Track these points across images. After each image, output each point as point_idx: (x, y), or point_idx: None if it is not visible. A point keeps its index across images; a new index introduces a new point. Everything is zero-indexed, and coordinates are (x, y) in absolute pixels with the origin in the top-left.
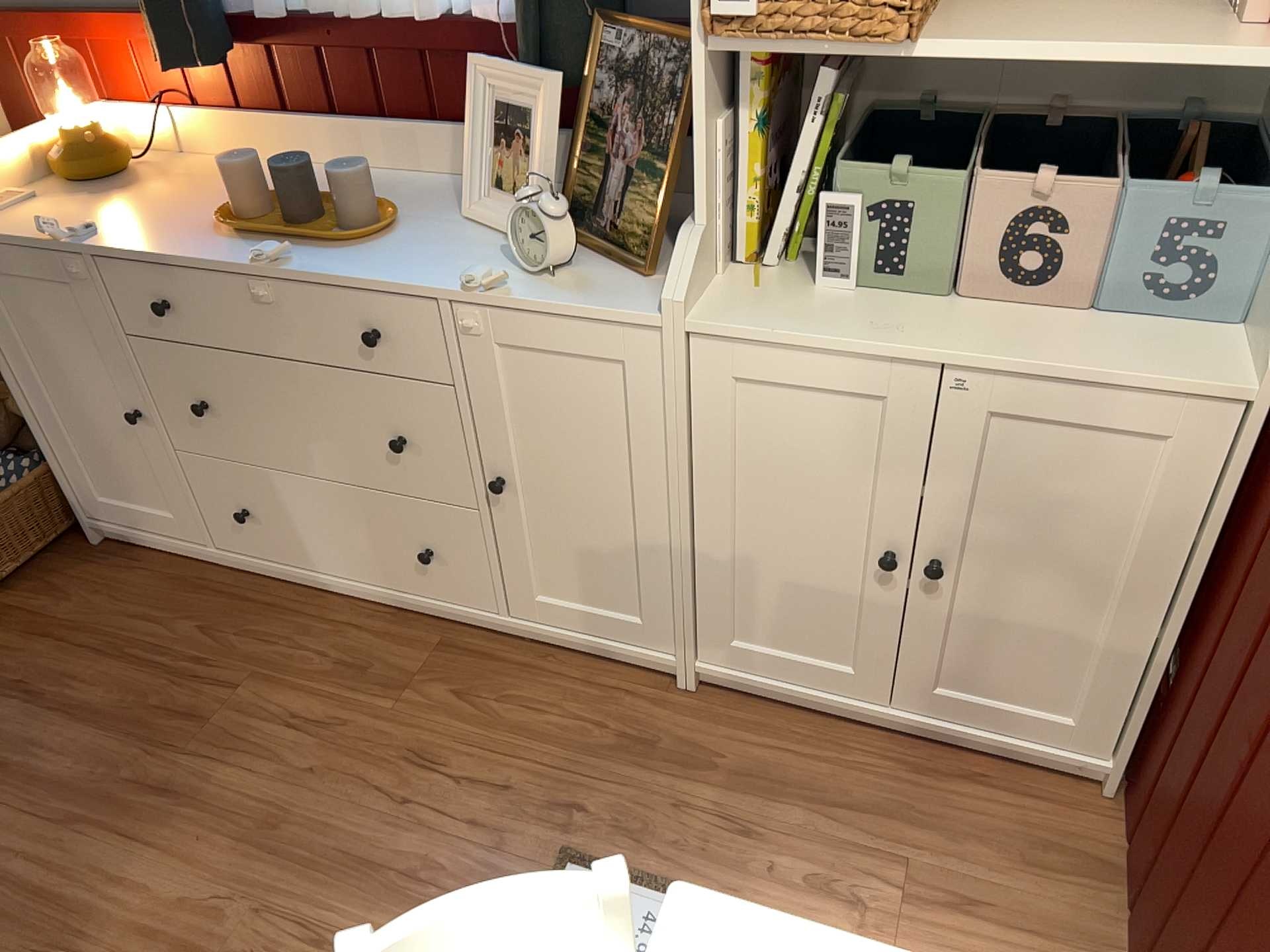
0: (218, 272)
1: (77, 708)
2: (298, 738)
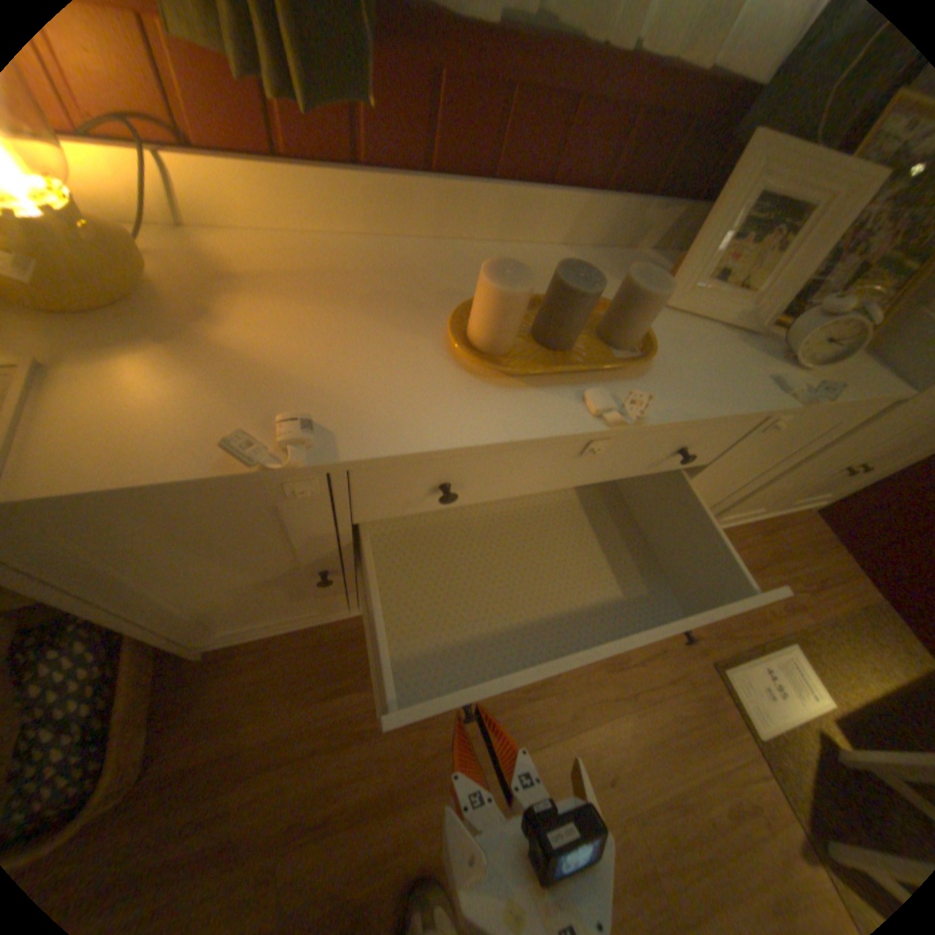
0: (540, 439)
1: (368, 818)
2: (545, 711)
